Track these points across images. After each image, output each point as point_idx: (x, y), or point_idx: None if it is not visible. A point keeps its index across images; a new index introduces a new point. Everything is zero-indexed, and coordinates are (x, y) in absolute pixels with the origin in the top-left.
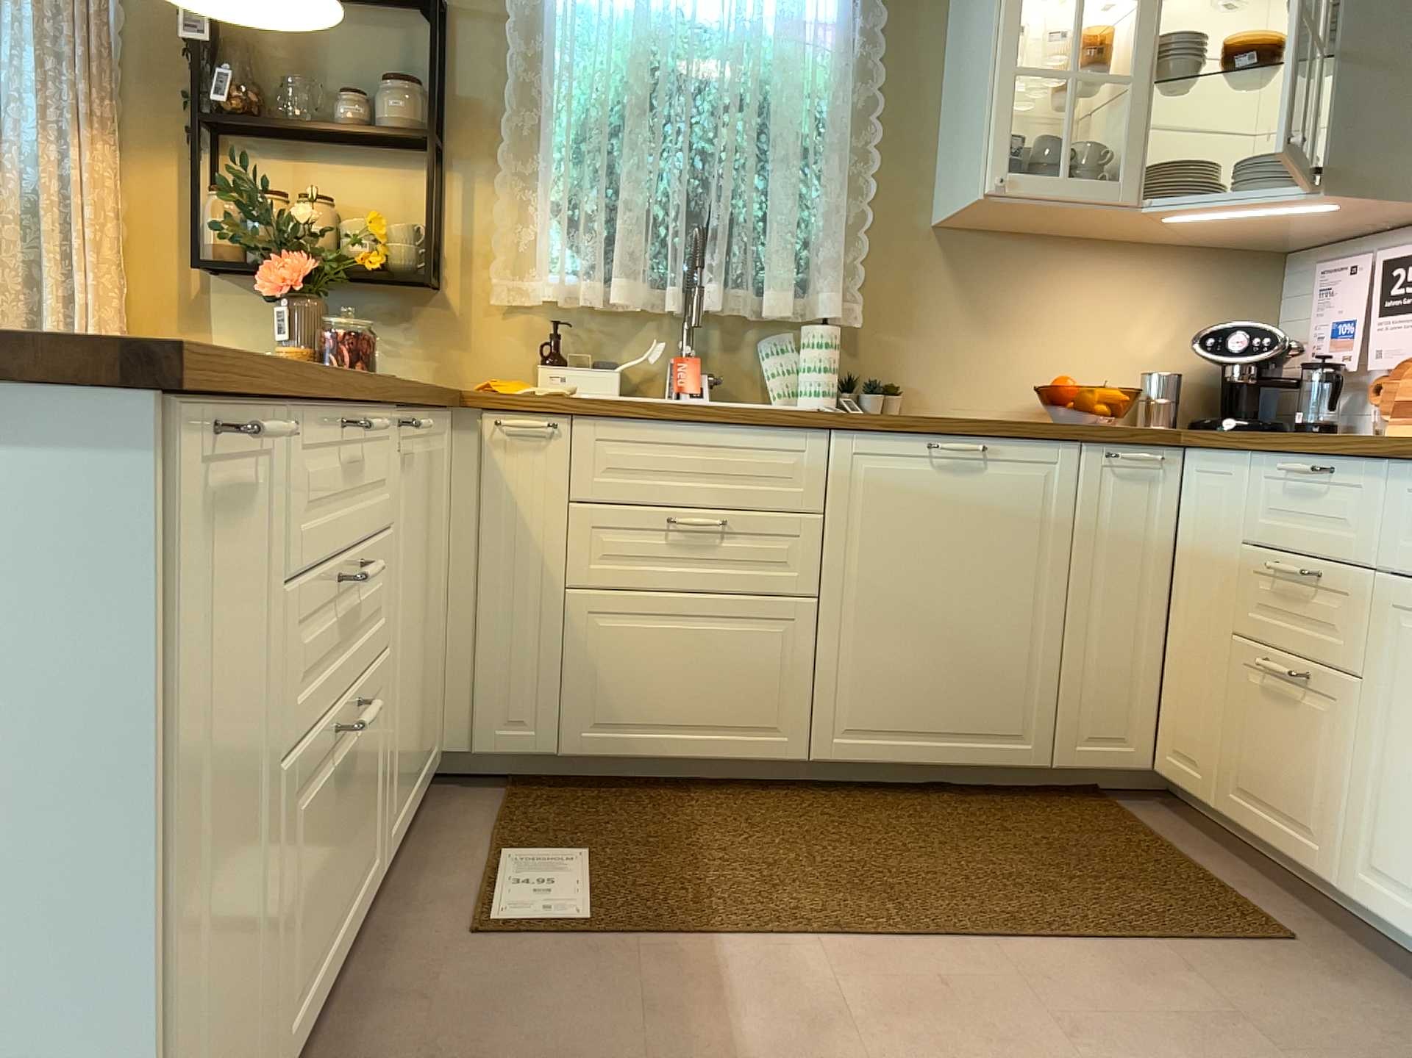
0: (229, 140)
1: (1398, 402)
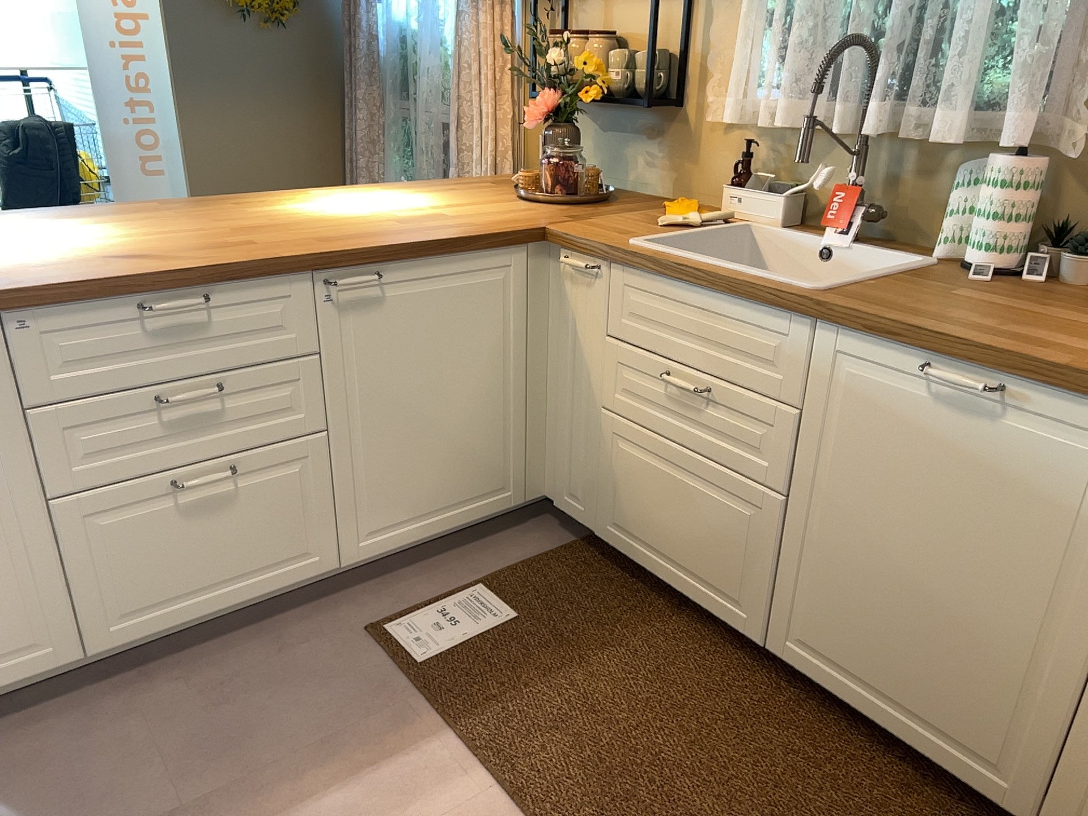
0: None
1: None
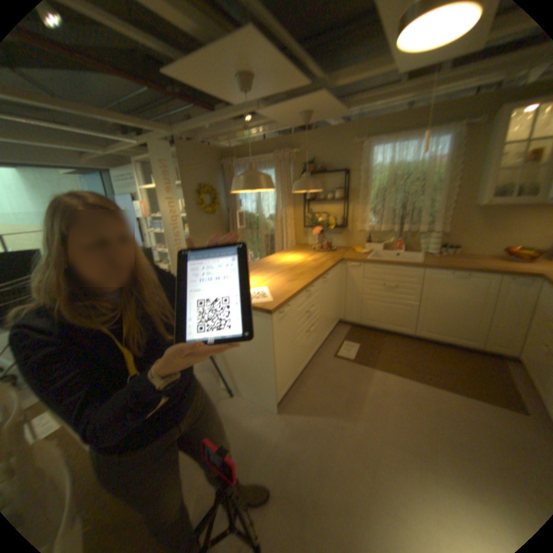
0: (309, 201)
1: None
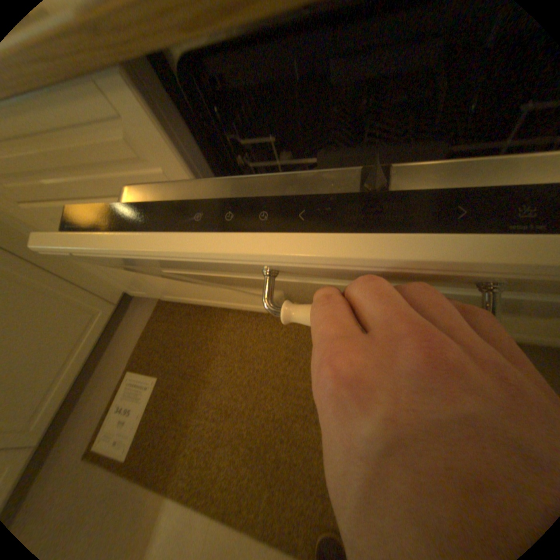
0: None
1: None
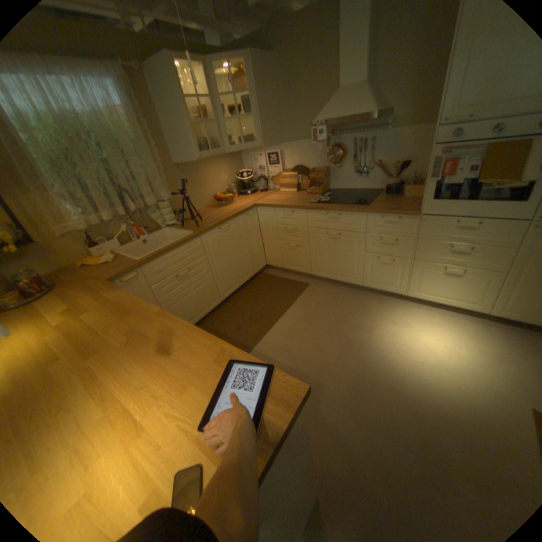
0: None
1: (278, 184)
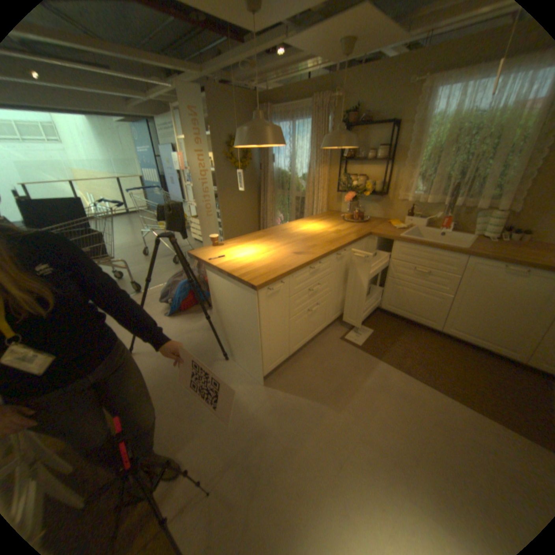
0: (347, 161)
1: None
